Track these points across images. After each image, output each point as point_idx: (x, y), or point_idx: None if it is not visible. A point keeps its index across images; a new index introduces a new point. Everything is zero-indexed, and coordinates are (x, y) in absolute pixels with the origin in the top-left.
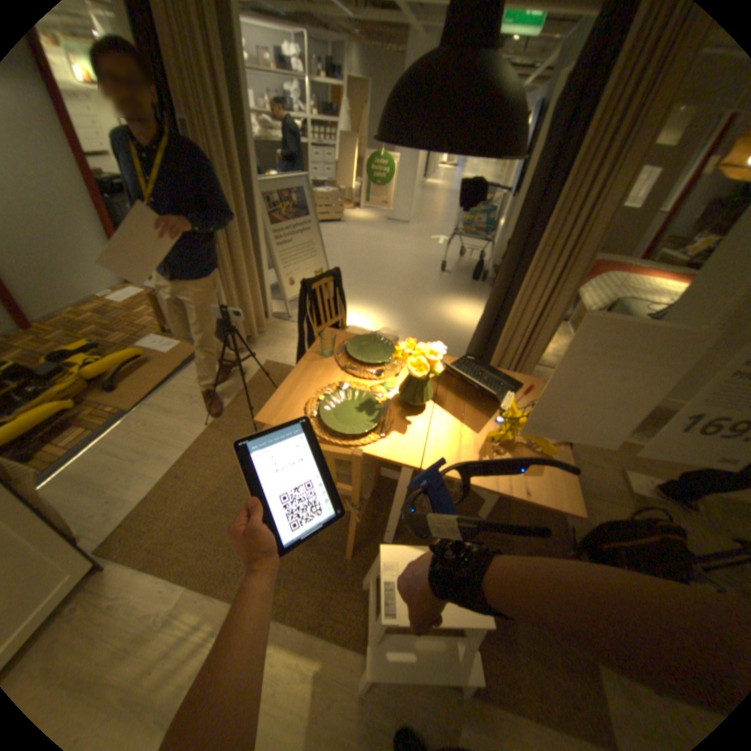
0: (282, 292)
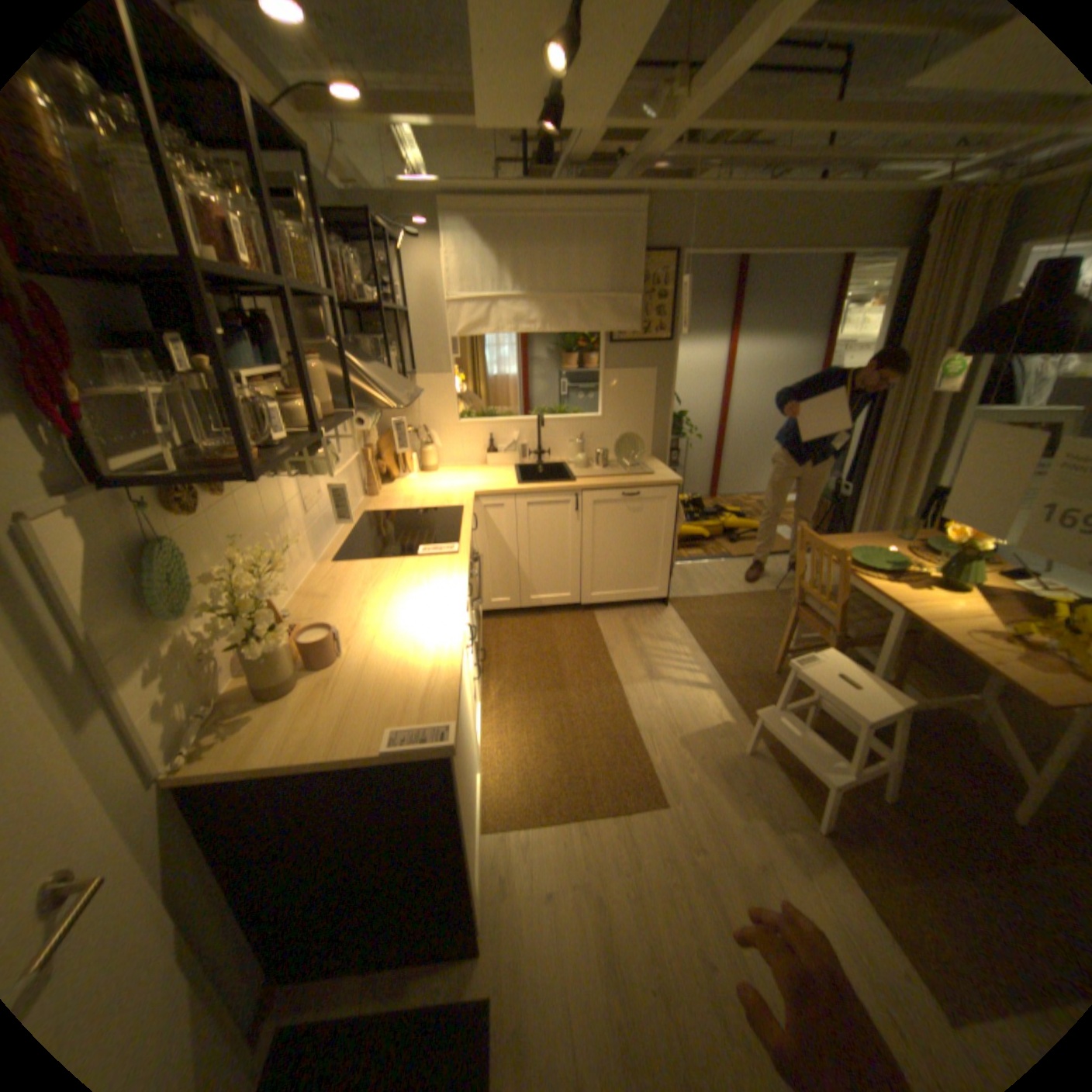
0: None
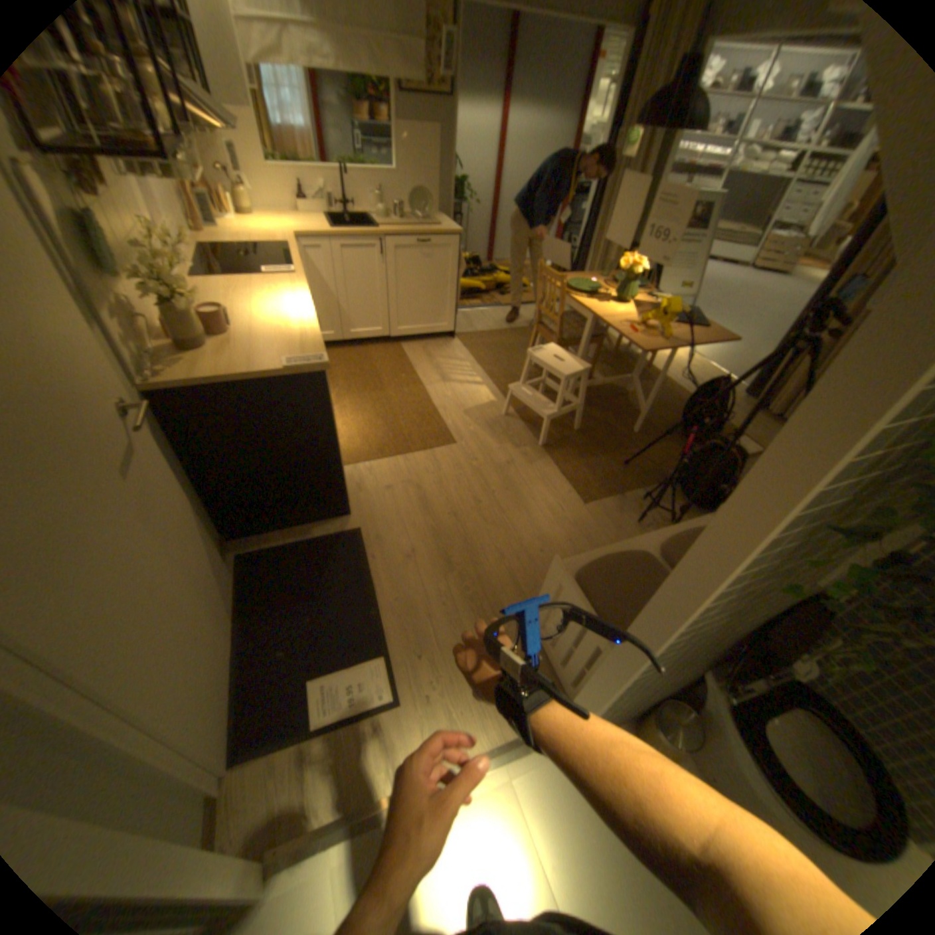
0: None
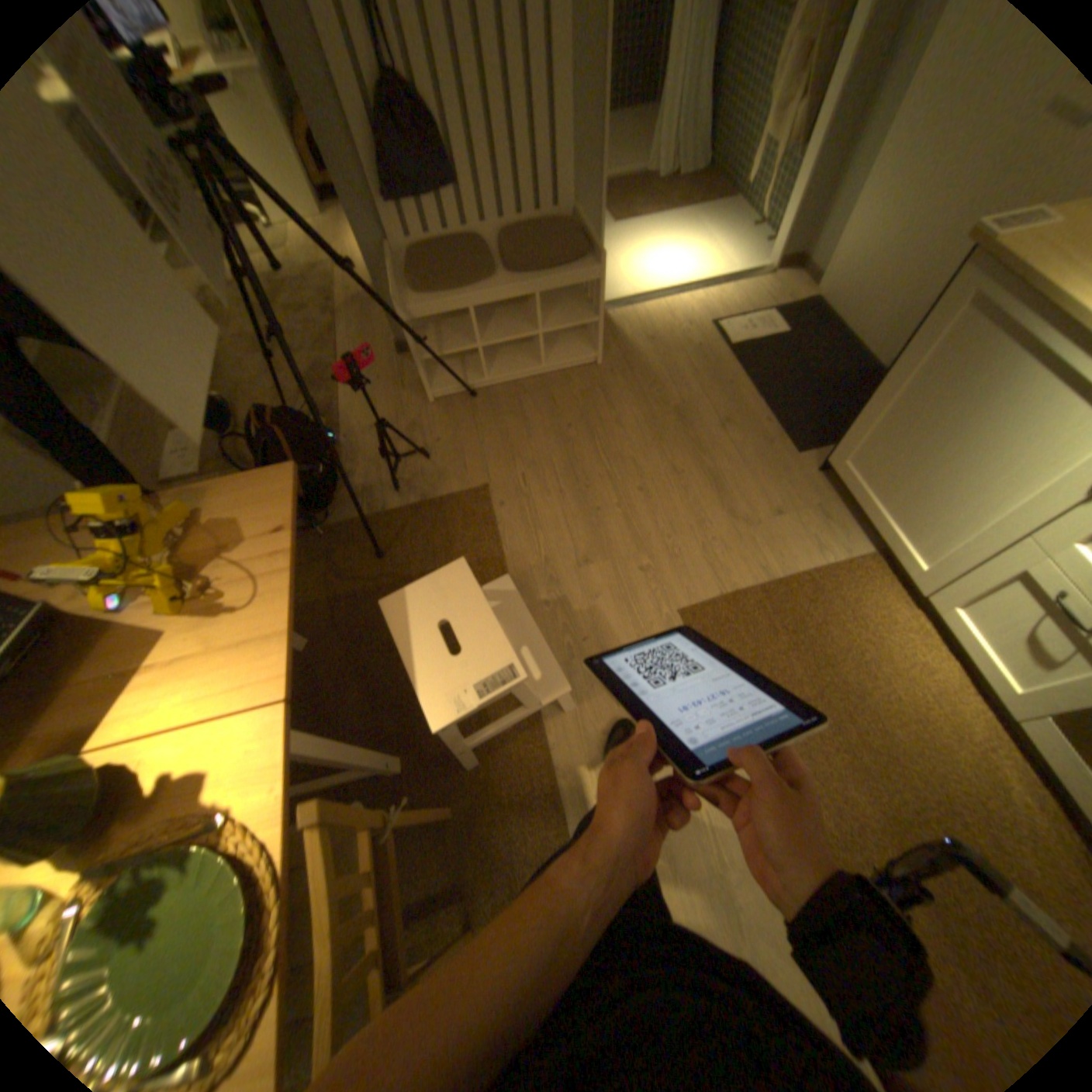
0: None
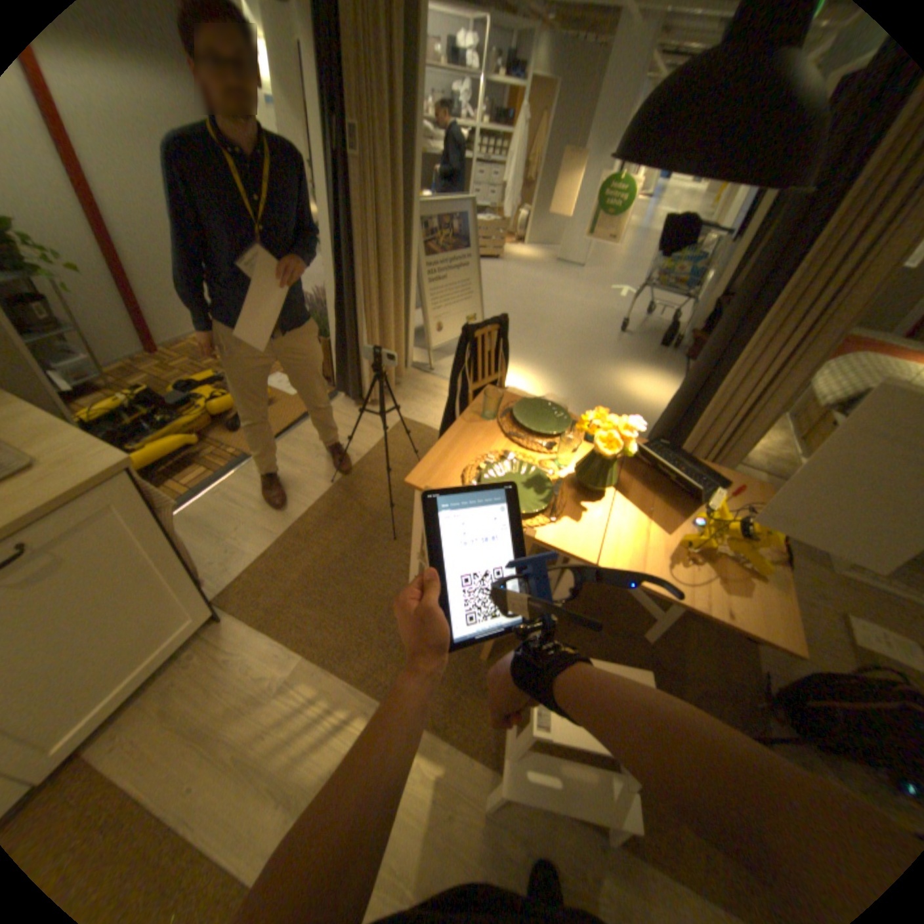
0: (424, 338)
